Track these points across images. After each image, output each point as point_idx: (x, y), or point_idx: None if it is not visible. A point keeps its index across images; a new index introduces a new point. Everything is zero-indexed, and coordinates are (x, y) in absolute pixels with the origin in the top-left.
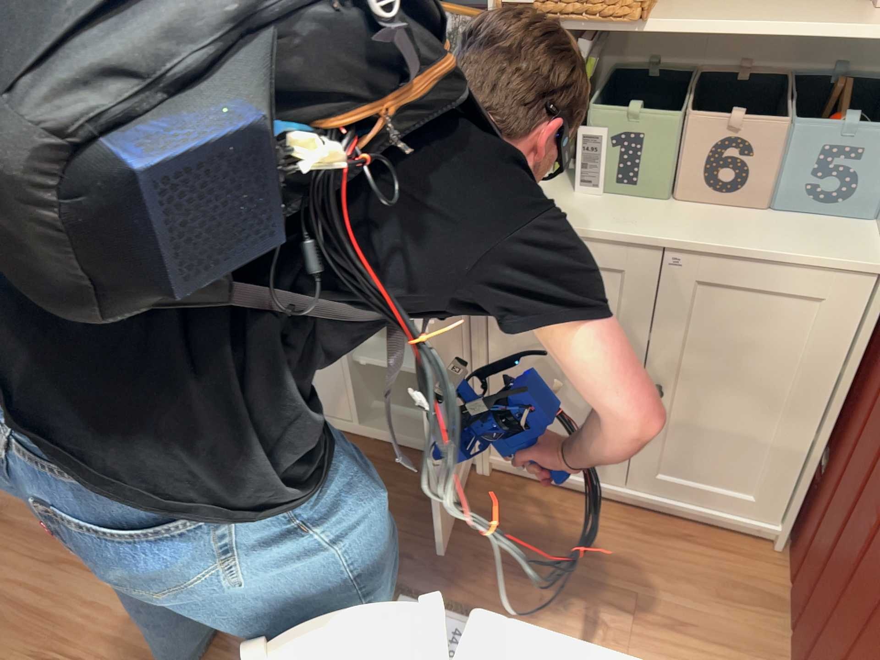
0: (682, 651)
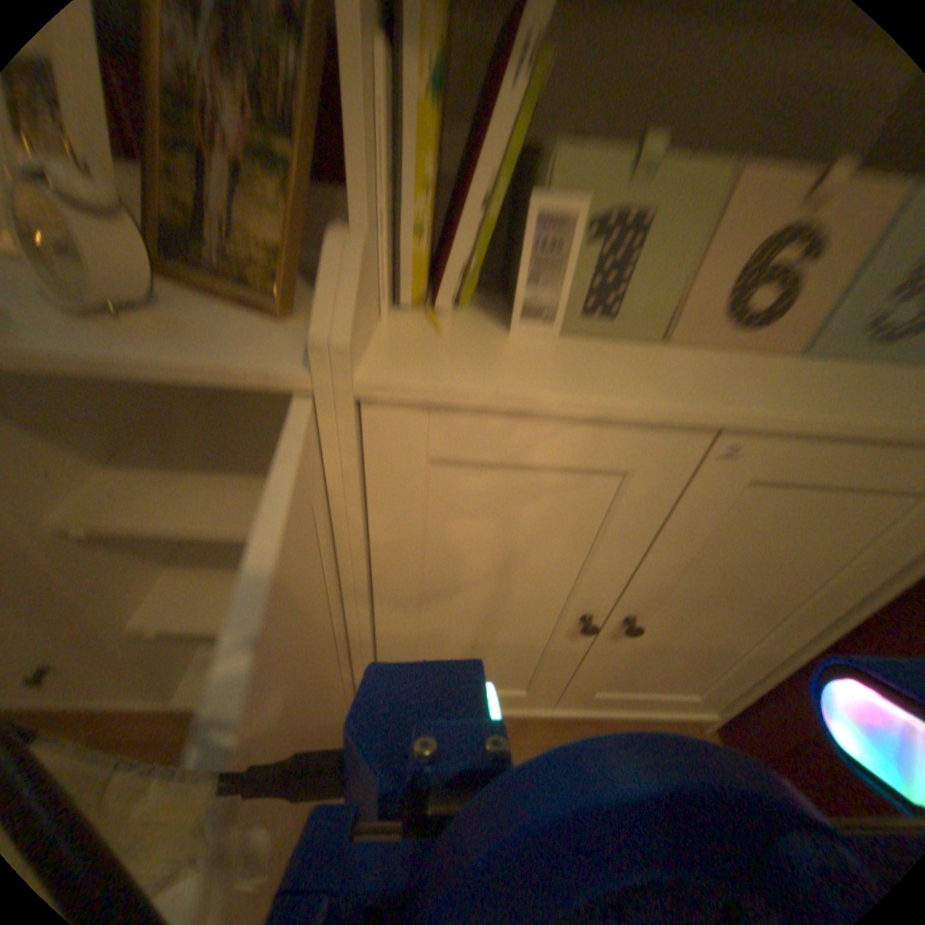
0: None
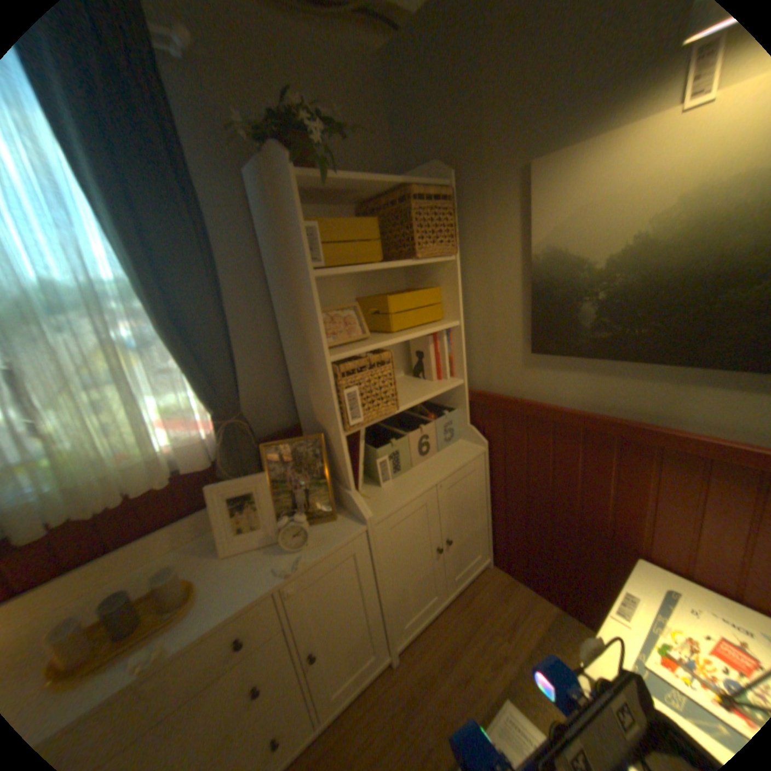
0: (532, 633)
